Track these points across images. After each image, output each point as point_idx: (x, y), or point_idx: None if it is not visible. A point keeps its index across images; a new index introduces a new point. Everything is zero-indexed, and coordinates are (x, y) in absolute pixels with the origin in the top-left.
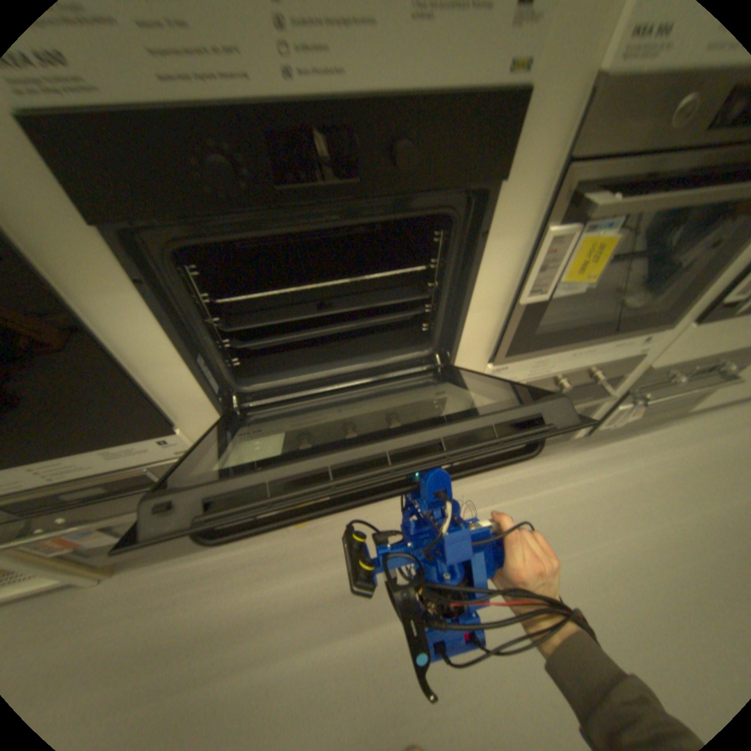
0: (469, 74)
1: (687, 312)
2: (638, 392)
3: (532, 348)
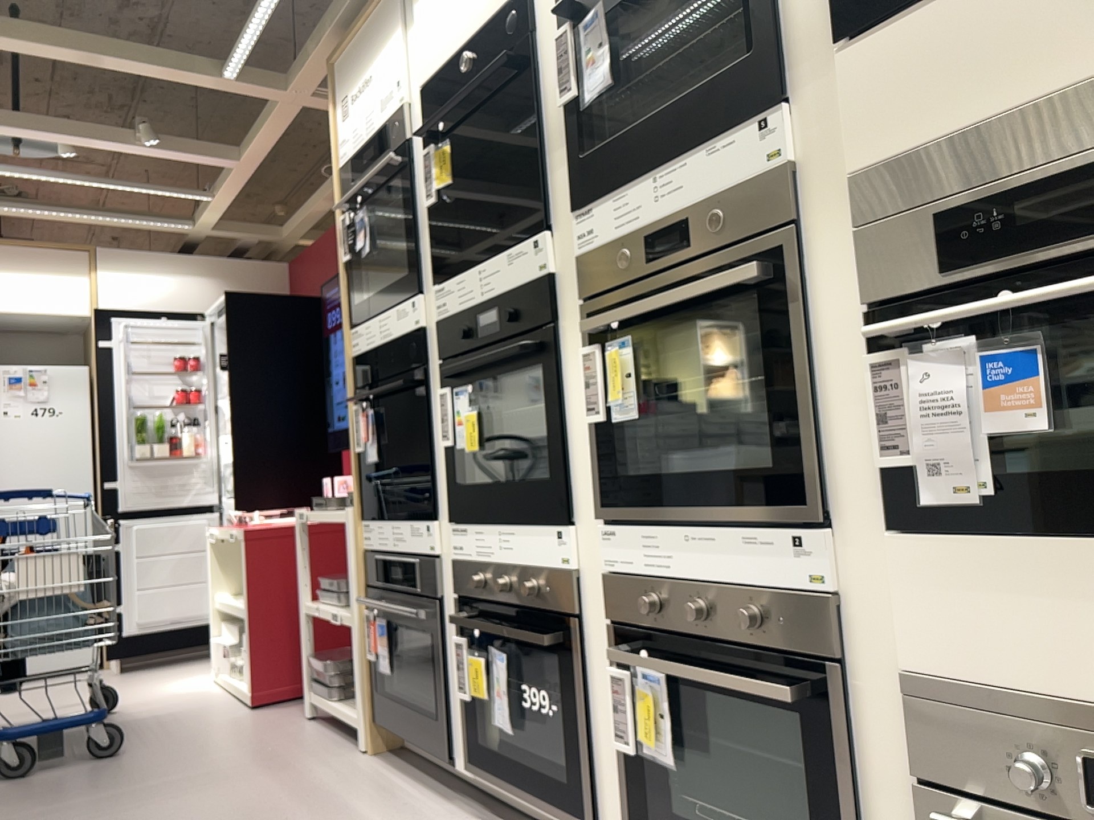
0: (525, 275)
1: (852, 494)
2: (942, 784)
3: (626, 500)
